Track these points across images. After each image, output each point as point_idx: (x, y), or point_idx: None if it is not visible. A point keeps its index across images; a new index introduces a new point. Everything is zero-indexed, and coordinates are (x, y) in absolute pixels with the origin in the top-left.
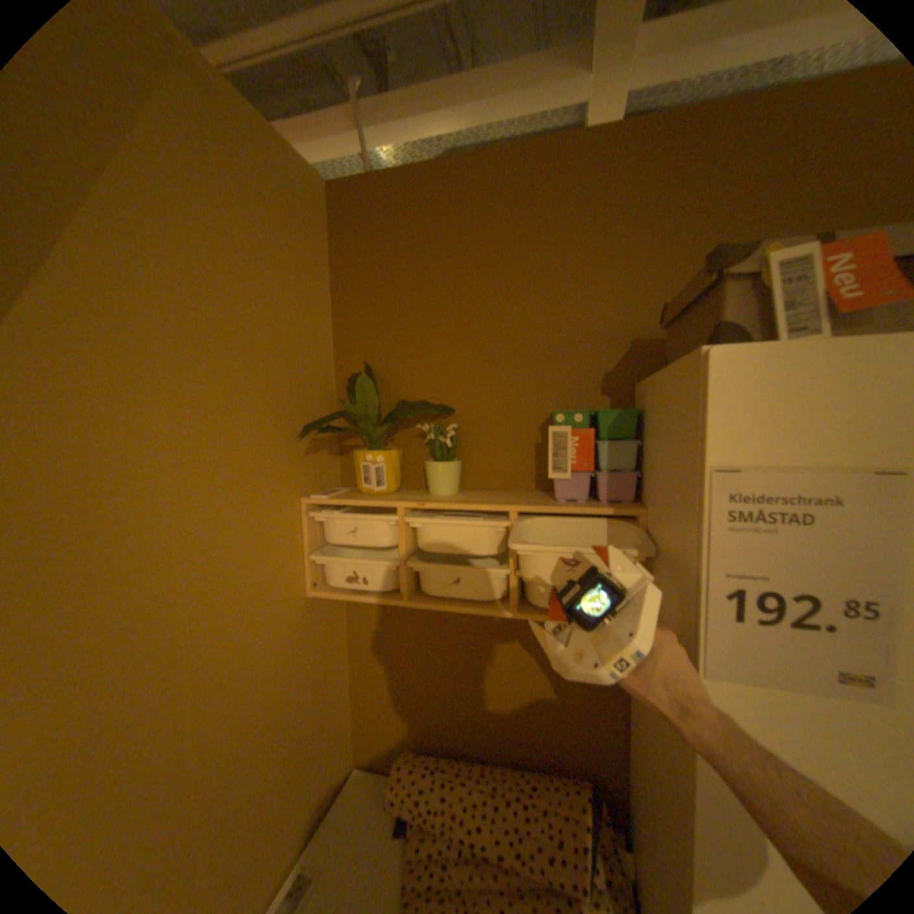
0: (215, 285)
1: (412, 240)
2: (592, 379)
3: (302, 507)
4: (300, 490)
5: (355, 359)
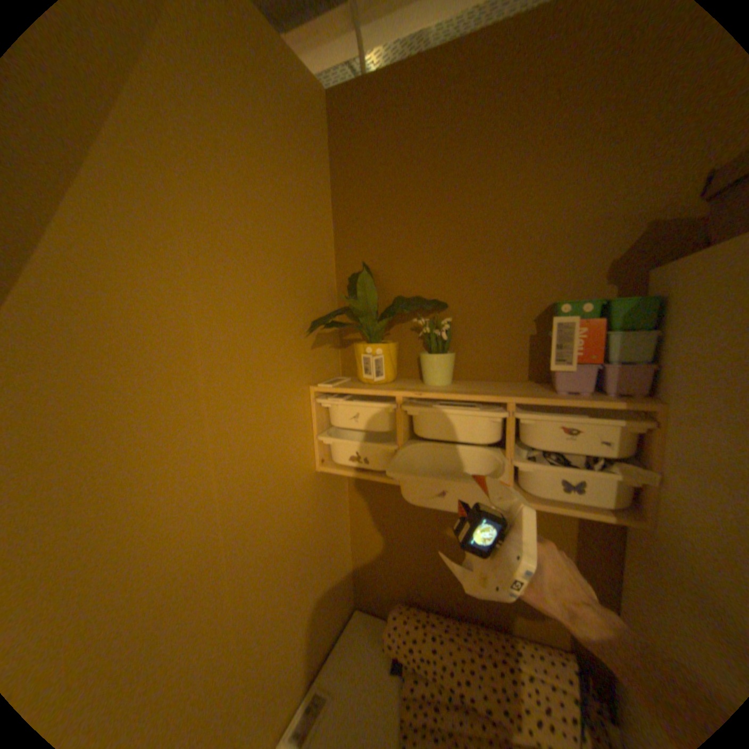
0: (232, 190)
1: (408, 138)
2: (598, 266)
3: (310, 394)
4: (308, 379)
5: (353, 260)
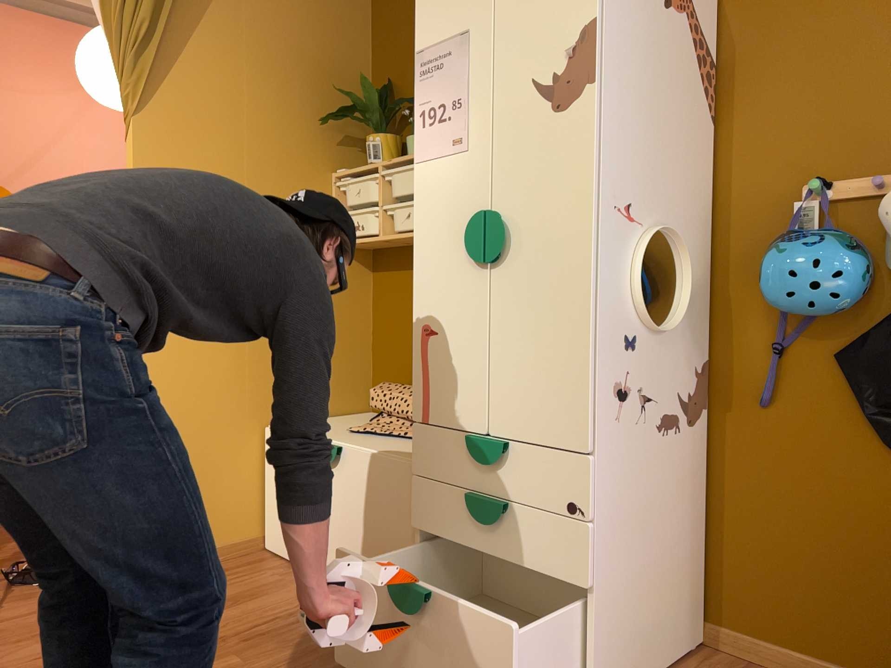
0: (278, 30)
1: None
2: None
3: (331, 180)
4: (331, 168)
5: (383, 79)
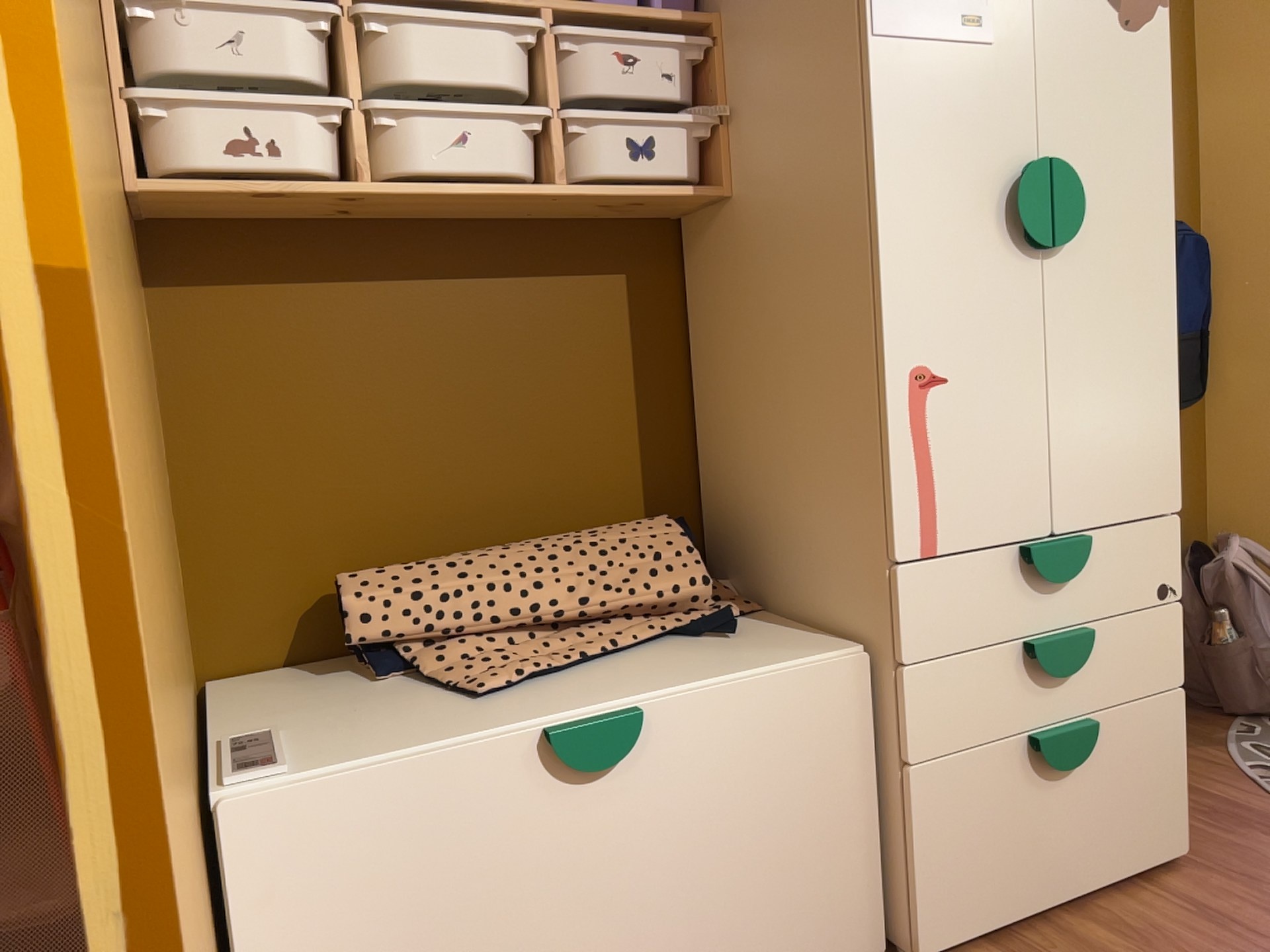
0: None
1: None
2: None
3: None
4: None
5: None
